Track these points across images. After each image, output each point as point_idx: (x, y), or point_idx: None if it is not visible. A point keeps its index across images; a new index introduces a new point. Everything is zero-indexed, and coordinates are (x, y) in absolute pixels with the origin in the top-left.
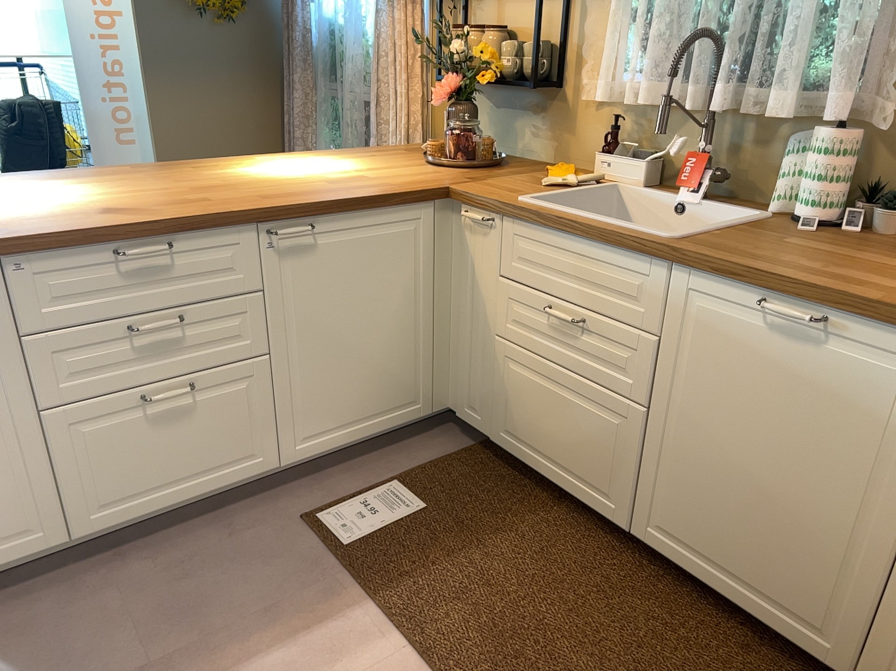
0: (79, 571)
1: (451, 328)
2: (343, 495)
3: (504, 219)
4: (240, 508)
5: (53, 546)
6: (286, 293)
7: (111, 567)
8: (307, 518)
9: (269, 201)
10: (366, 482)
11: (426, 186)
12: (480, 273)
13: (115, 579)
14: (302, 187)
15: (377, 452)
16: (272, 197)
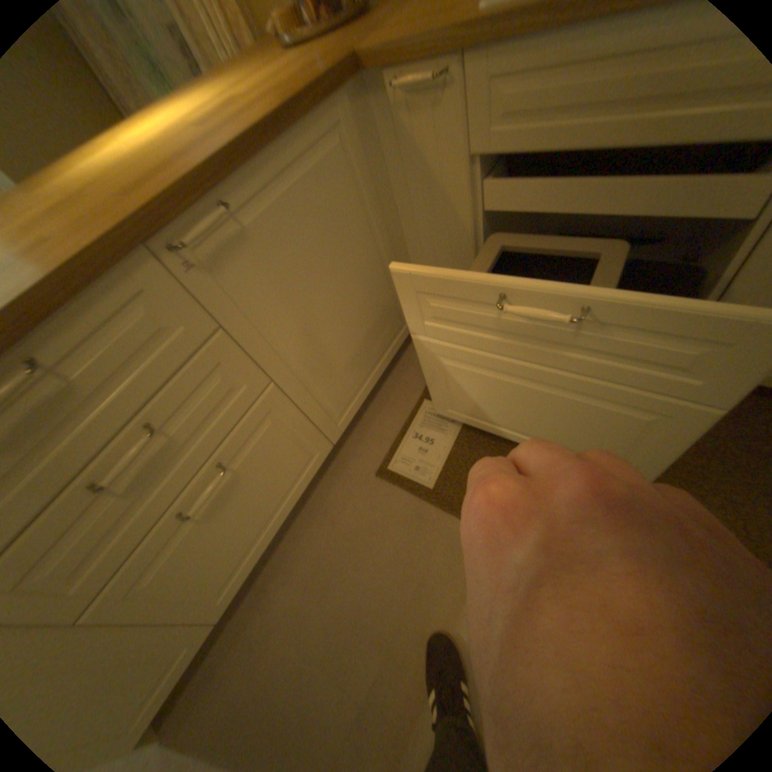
0: (239, 627)
1: (408, 243)
2: (395, 435)
3: (466, 62)
4: (323, 490)
5: (204, 640)
6: (249, 312)
7: (261, 608)
8: (382, 474)
9: (134, 199)
10: (402, 412)
11: (326, 66)
12: (436, 168)
13: (272, 620)
14: (168, 151)
15: (390, 378)
16: (135, 186)
